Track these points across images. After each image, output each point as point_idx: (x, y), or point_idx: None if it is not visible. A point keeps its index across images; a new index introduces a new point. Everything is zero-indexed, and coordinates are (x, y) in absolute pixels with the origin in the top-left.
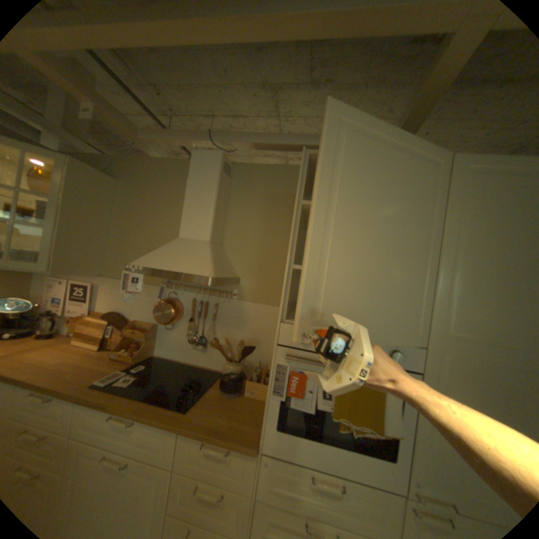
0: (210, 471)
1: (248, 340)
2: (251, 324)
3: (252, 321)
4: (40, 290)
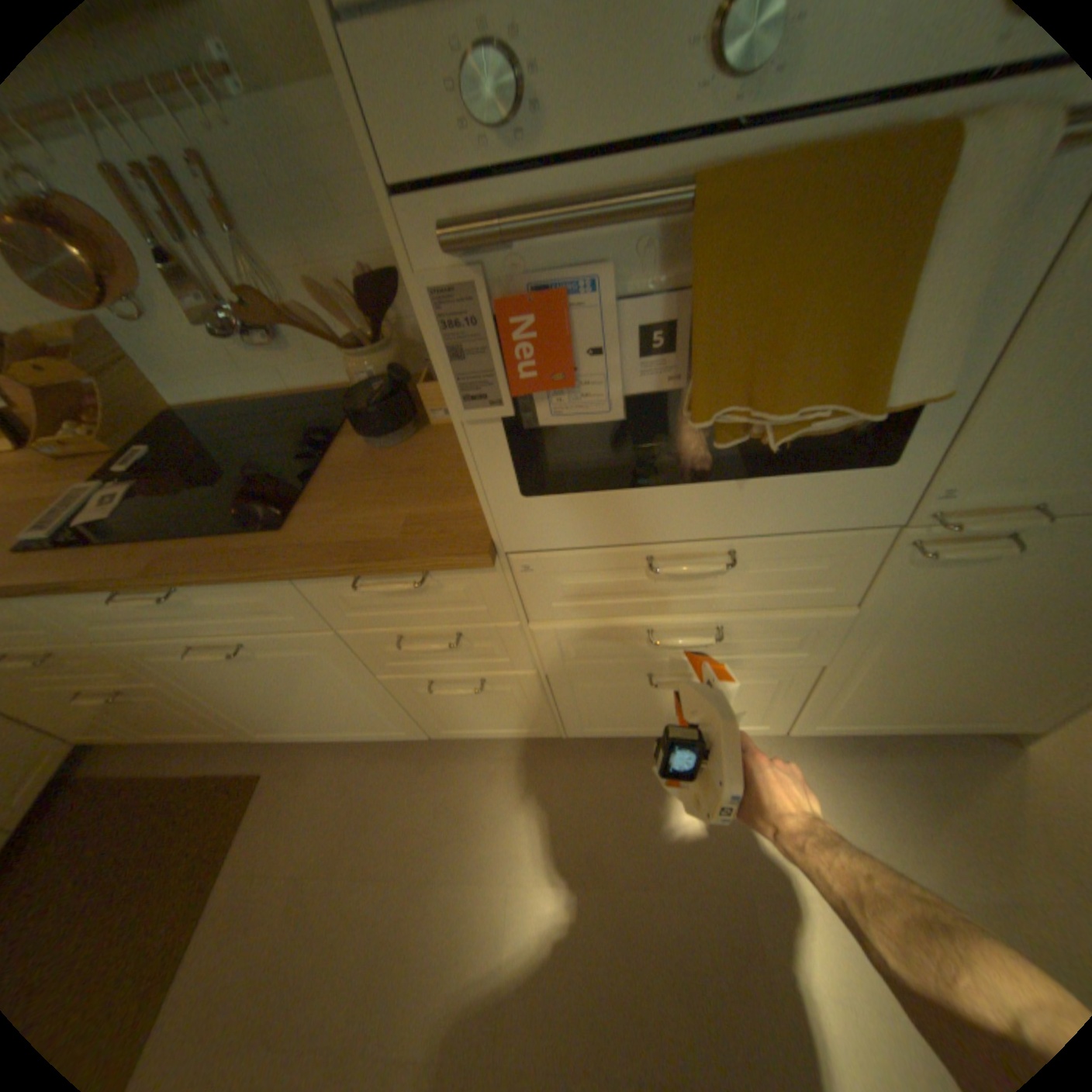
0: (406, 608)
1: (377, 256)
2: (353, 185)
3: (350, 170)
4: None
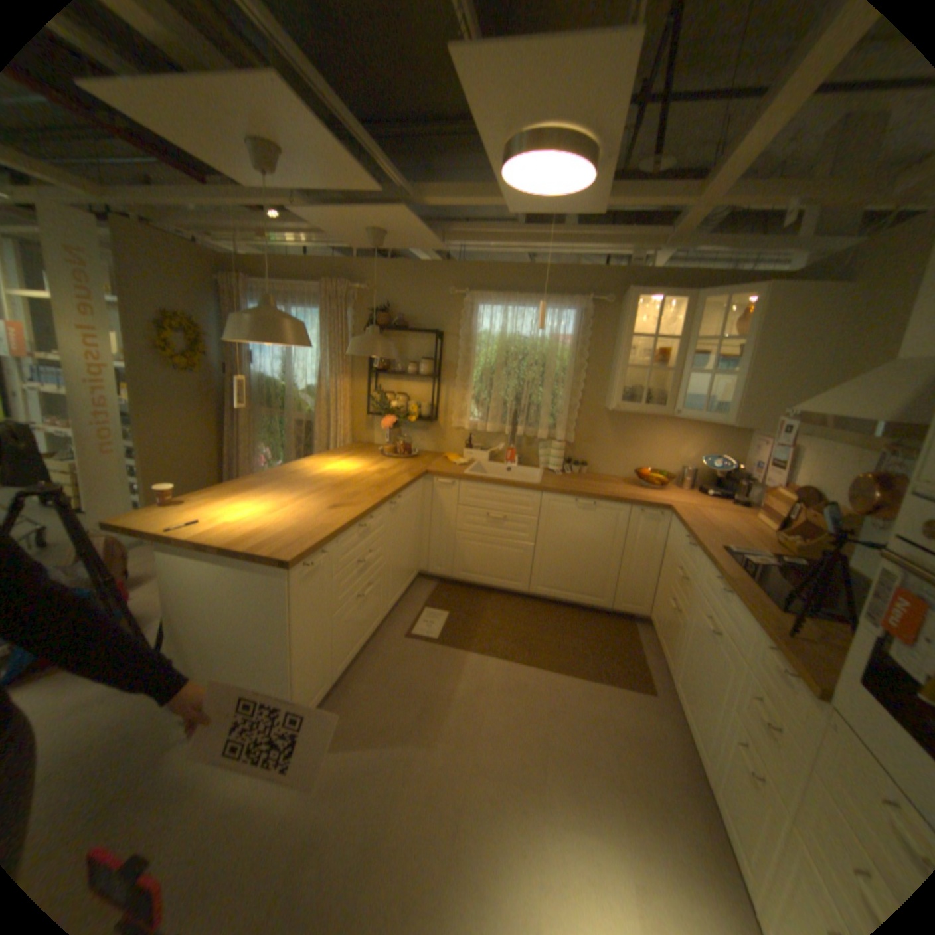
0: (777, 689)
1: None
2: None
3: None
4: (754, 452)
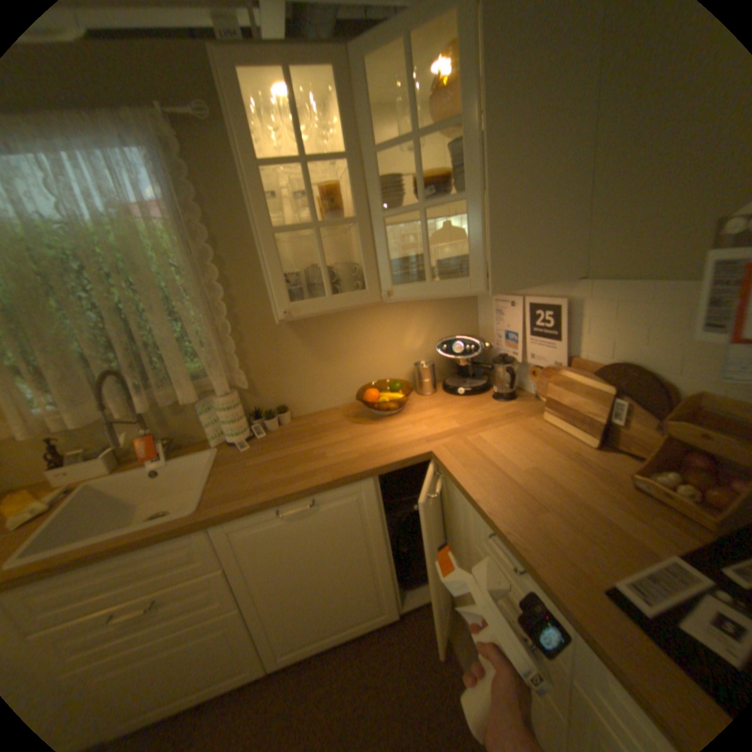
0: None
1: None
2: None
3: None
4: (487, 316)
